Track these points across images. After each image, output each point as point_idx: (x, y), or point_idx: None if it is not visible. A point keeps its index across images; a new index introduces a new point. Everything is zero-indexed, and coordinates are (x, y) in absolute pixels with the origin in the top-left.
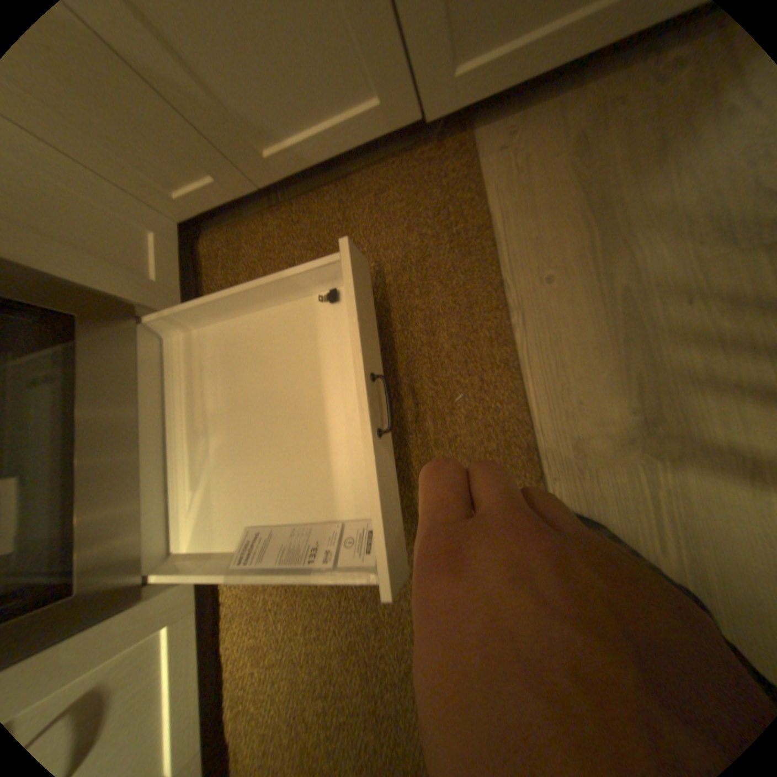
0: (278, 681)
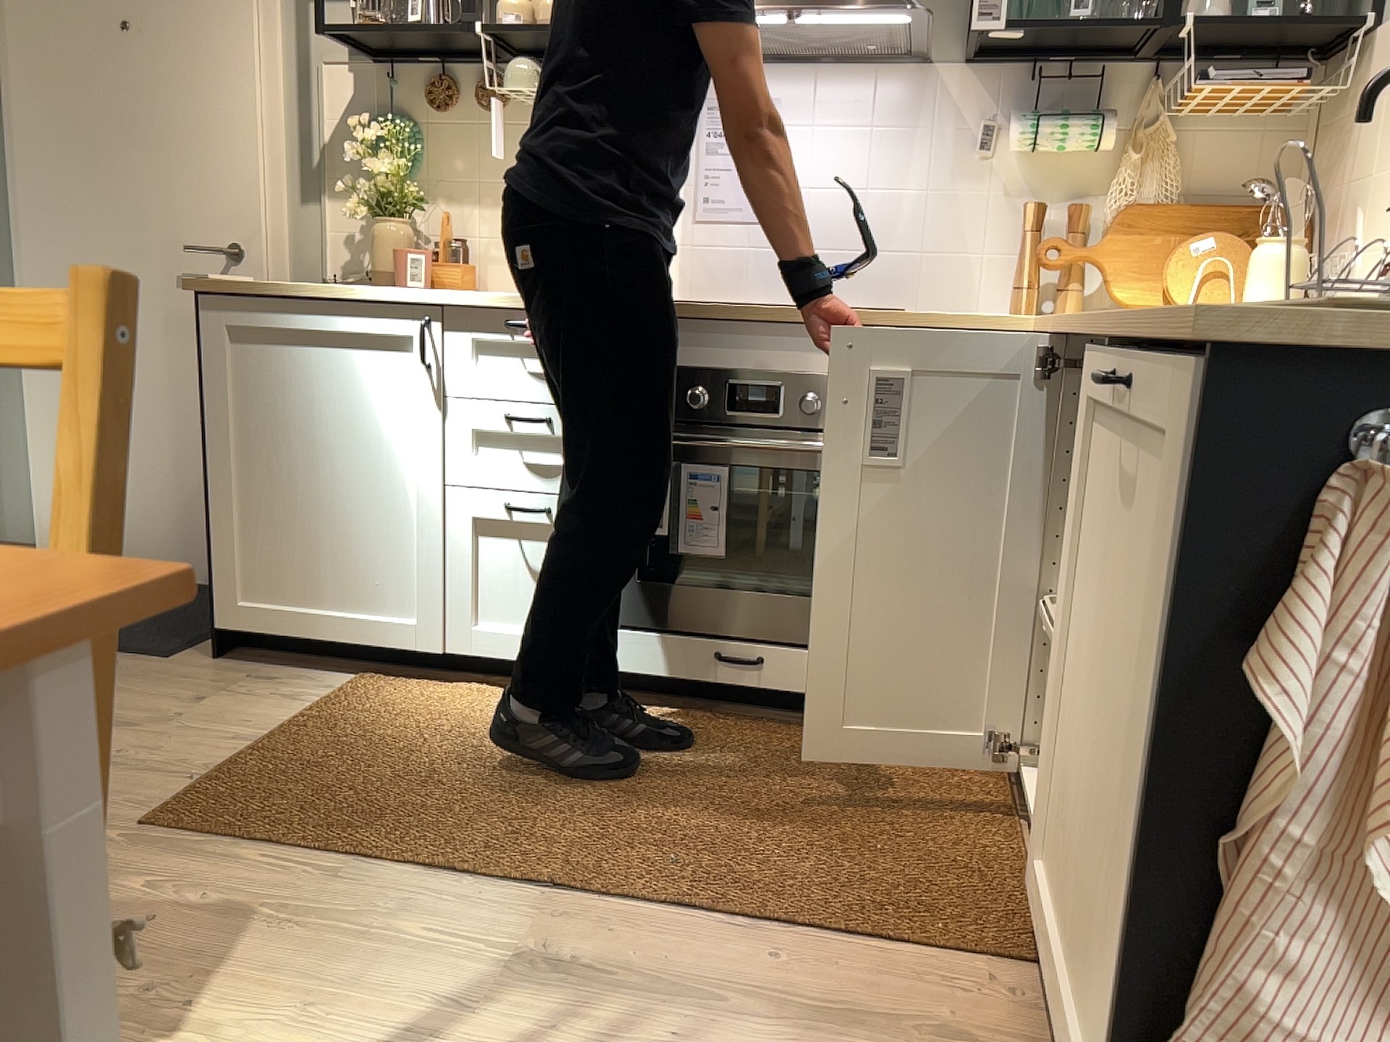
0: (483, 712)
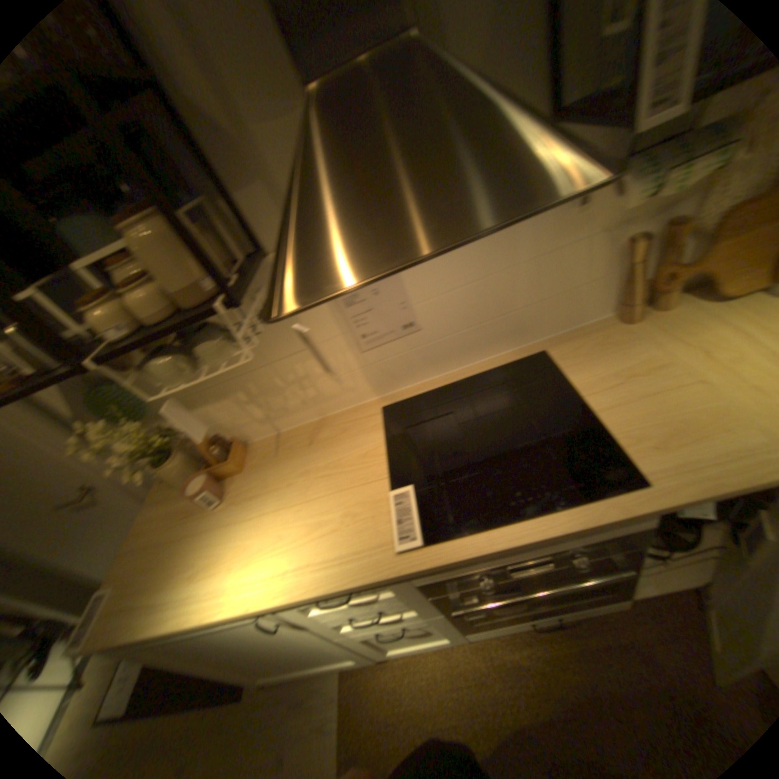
0: (421, 704)
